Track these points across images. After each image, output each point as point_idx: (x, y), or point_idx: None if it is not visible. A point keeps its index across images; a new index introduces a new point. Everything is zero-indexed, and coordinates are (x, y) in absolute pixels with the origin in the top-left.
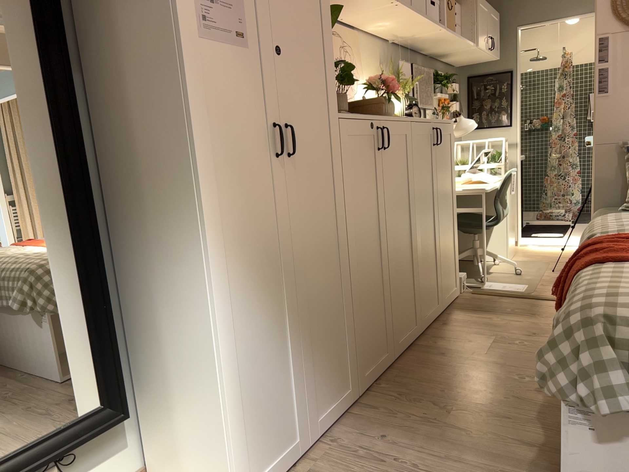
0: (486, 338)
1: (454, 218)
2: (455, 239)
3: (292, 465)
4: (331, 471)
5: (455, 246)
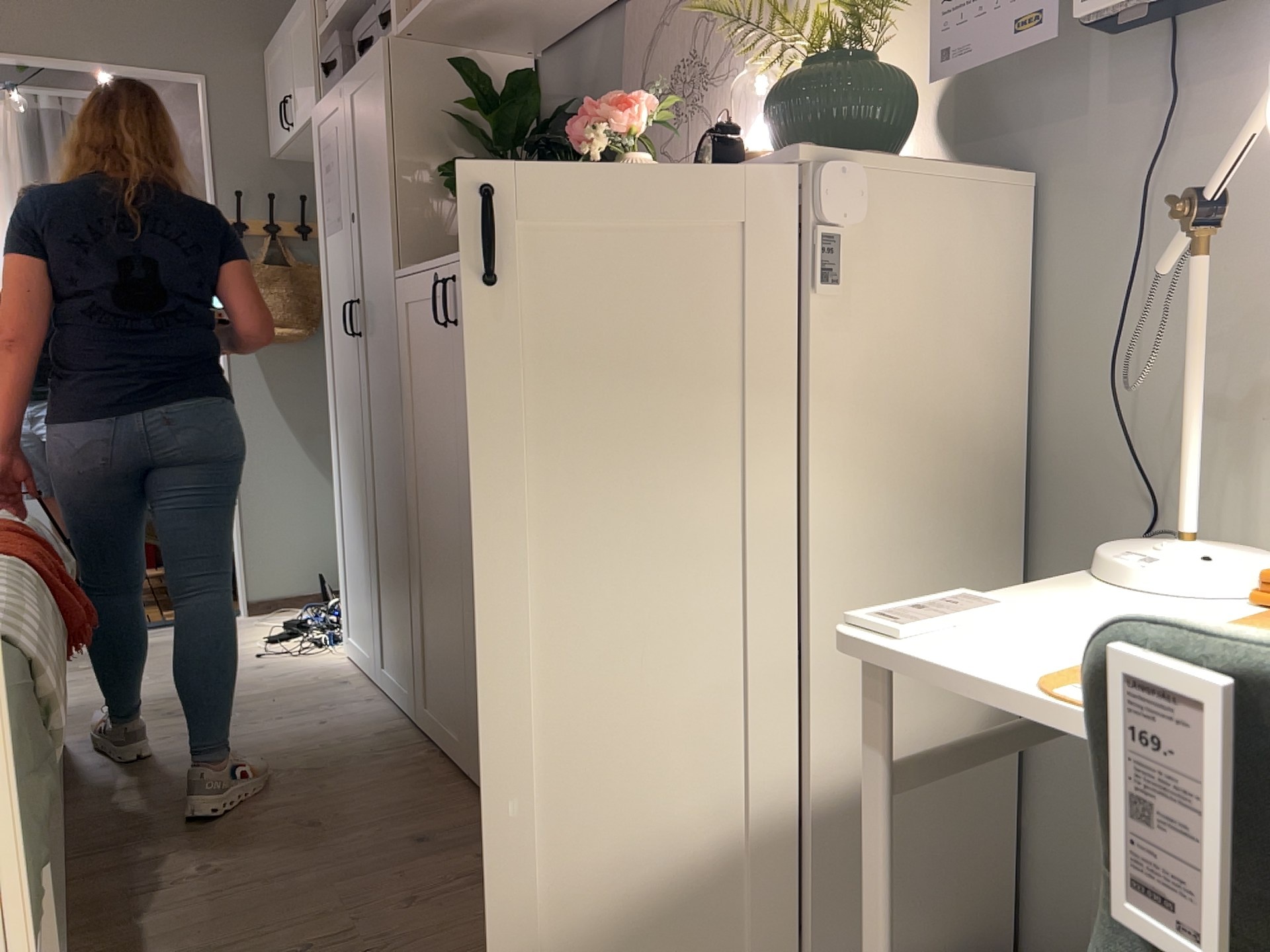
0: (380, 943)
1: (793, 716)
2: (793, 831)
3: (369, 680)
4: (330, 694)
5: (793, 868)
